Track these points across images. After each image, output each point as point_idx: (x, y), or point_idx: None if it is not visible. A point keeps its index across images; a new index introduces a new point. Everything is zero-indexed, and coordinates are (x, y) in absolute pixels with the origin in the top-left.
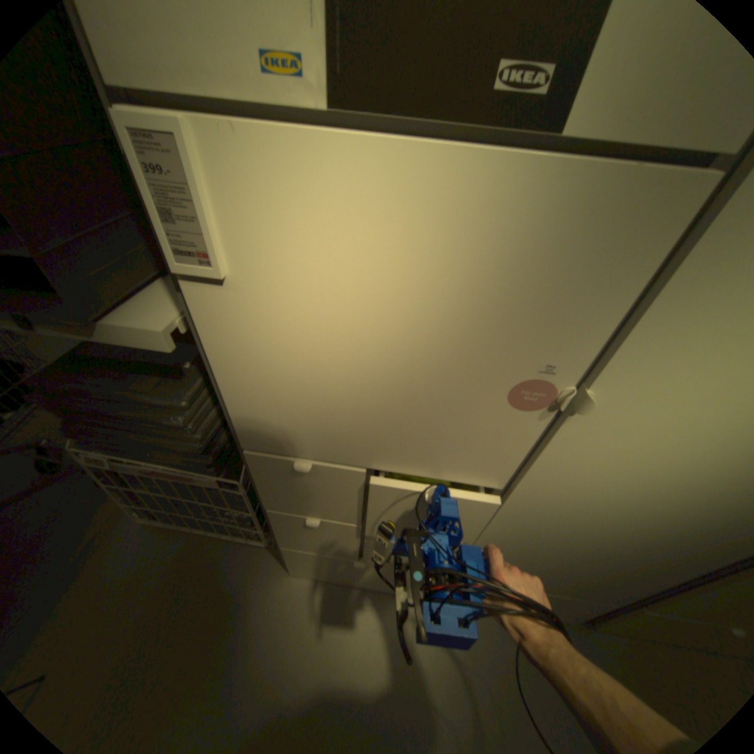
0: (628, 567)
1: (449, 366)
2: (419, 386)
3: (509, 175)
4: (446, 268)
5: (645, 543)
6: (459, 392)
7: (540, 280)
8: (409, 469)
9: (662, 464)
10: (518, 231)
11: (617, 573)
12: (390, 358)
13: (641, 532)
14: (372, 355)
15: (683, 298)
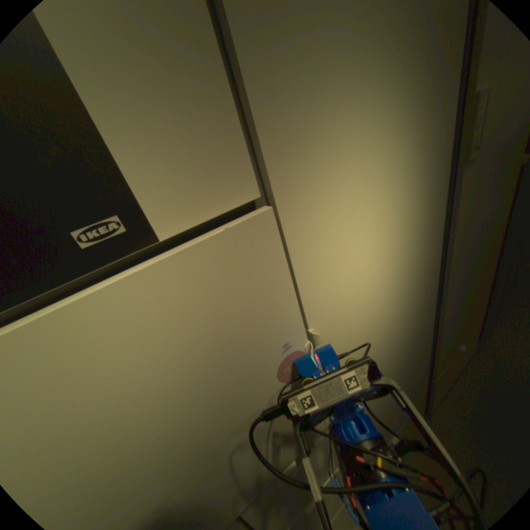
0: (409, 376)
1: (220, 398)
2: (212, 429)
3: (146, 279)
4: (155, 355)
5: (402, 359)
6: (243, 403)
7: (225, 309)
8: (261, 474)
9: (371, 325)
10: (185, 299)
11: (408, 383)
12: (171, 438)
13: (396, 357)
14: (153, 452)
15: (303, 260)
